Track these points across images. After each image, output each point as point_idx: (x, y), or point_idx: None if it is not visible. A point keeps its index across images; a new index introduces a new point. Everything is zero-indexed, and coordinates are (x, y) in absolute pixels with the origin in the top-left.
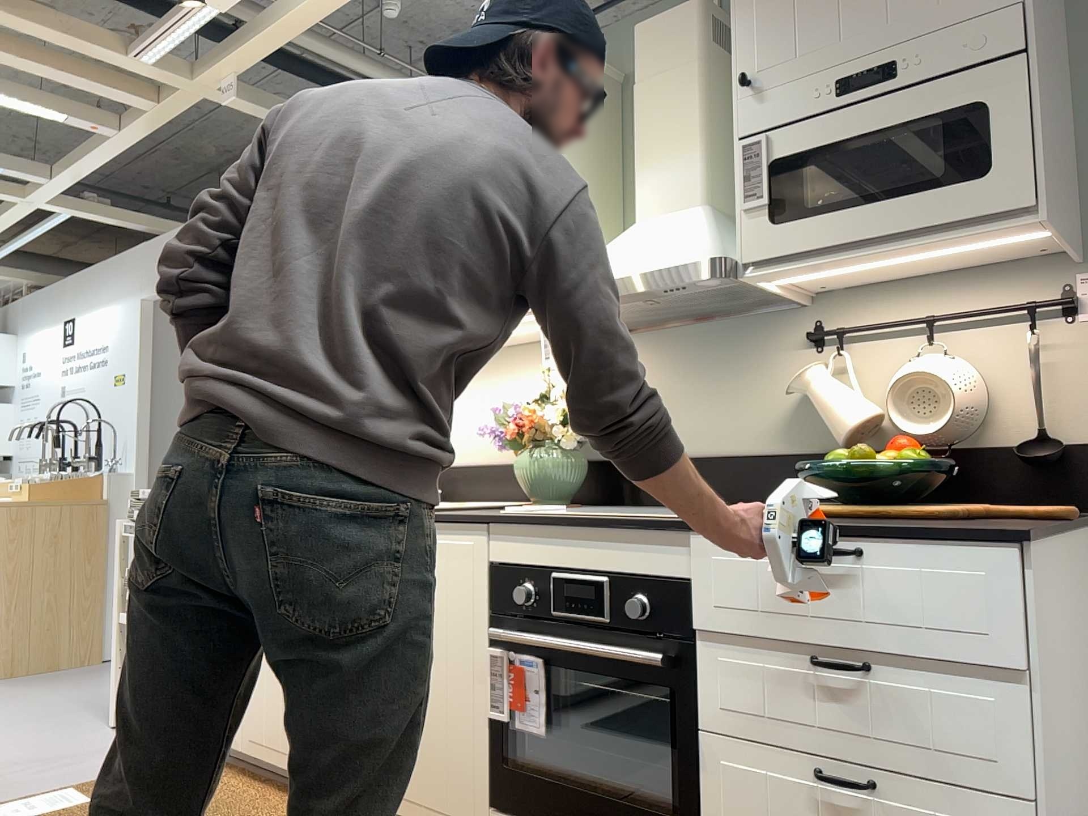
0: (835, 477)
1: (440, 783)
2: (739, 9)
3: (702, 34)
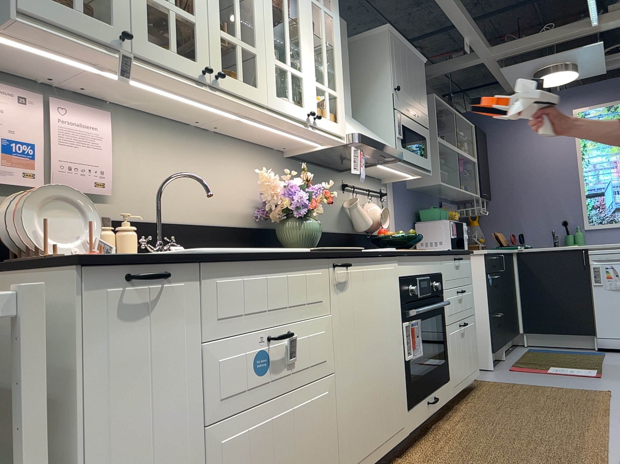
0: (401, 240)
1: (391, 417)
2: (393, 59)
3: (348, 41)
